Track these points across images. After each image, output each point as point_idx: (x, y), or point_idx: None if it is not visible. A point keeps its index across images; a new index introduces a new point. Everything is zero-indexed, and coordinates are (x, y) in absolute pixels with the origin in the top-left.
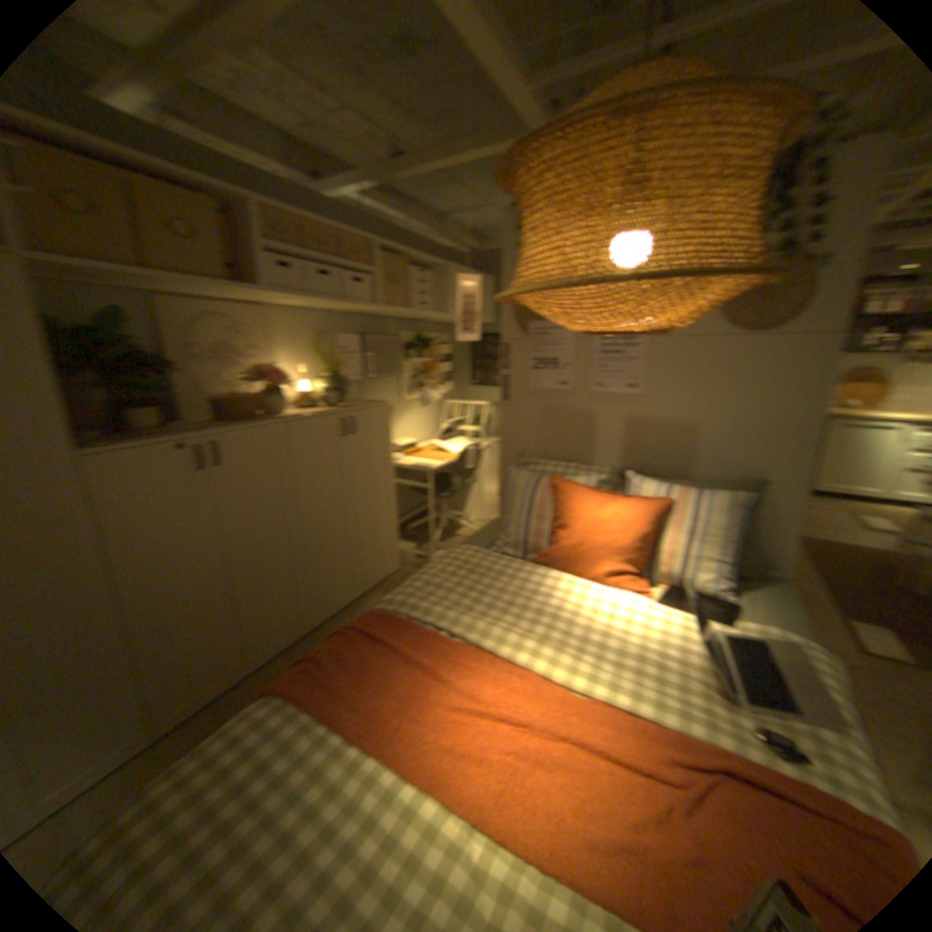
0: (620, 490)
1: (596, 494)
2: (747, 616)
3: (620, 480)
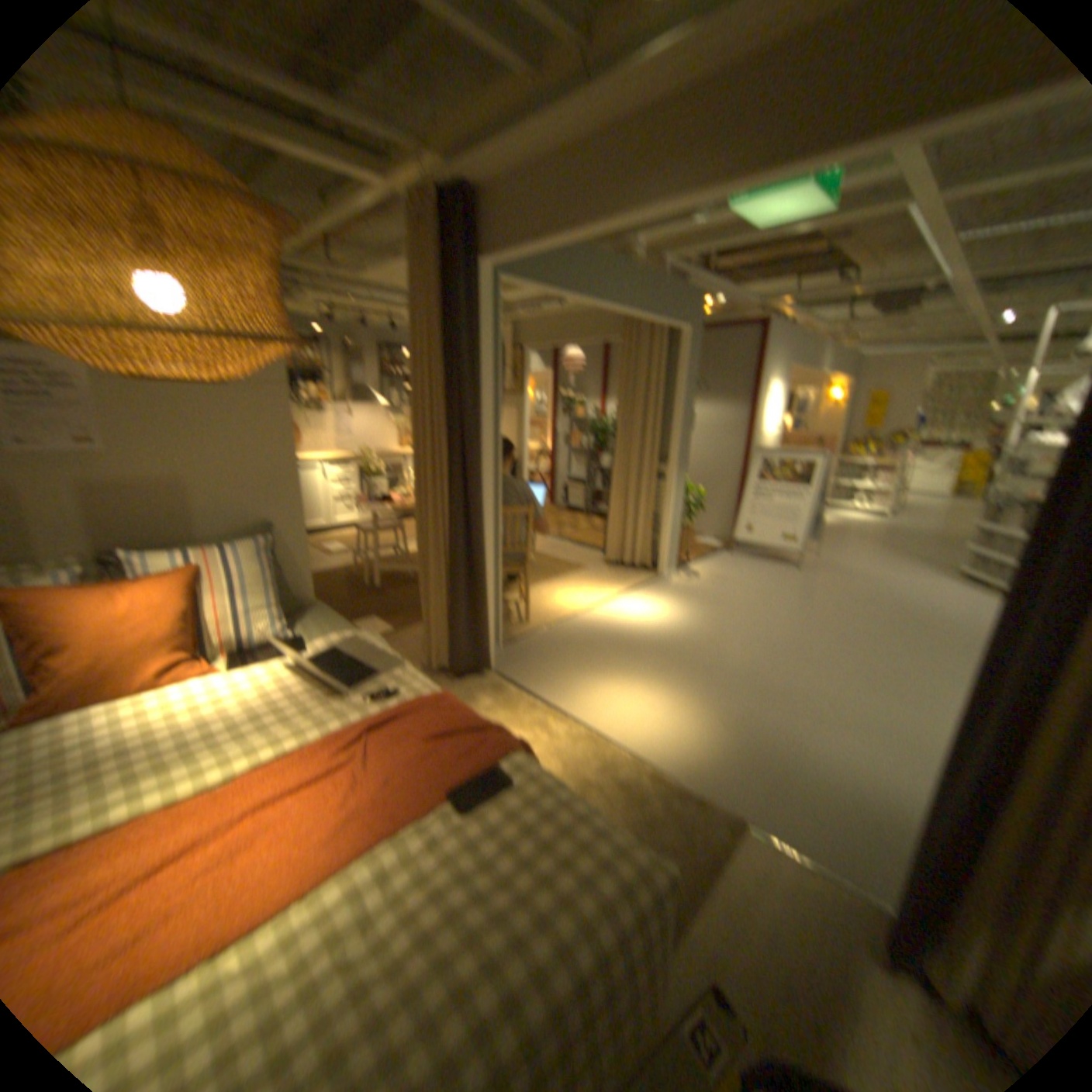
0: (106, 575)
1: (78, 589)
2: (307, 635)
3: (100, 562)
